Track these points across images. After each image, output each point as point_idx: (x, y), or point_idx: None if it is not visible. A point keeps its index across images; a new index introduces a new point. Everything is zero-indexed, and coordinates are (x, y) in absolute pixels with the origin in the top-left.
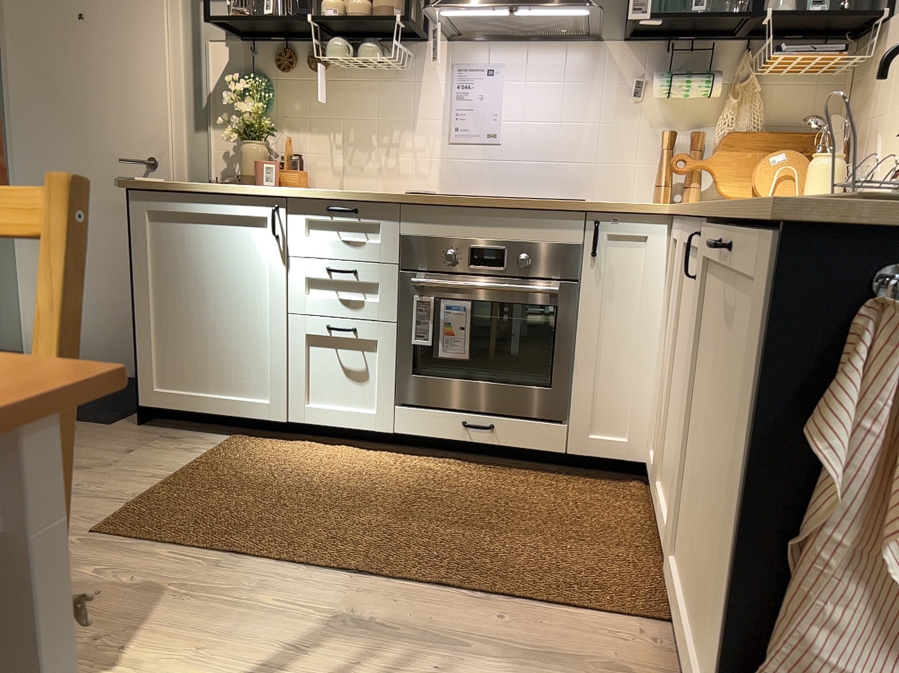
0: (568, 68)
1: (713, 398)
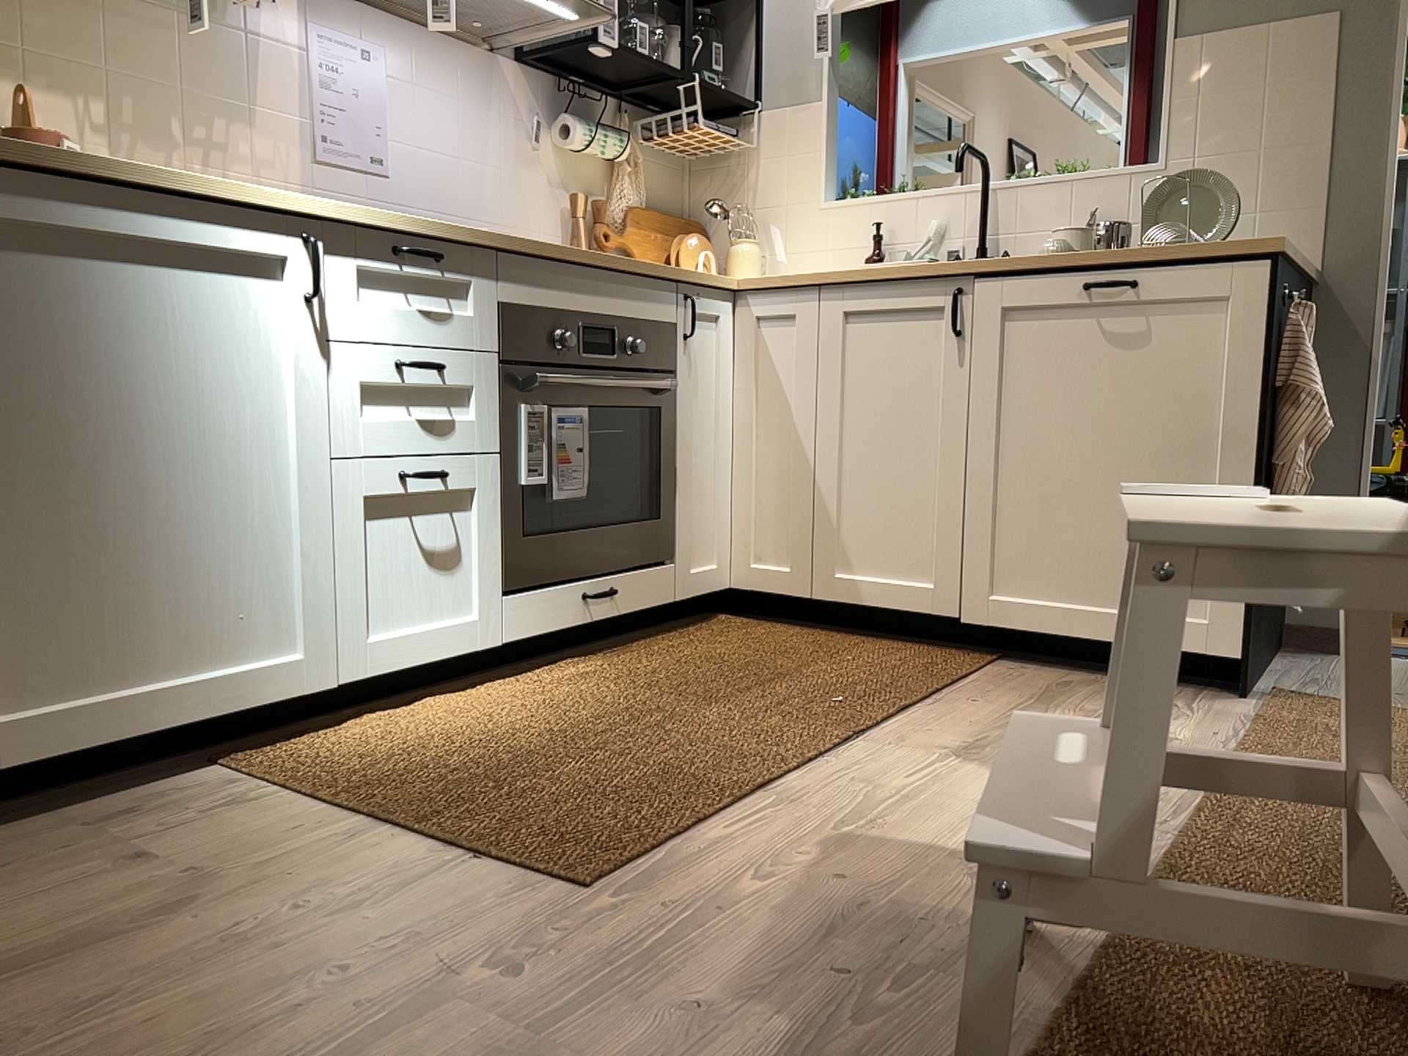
0: (465, 78)
1: (1090, 409)
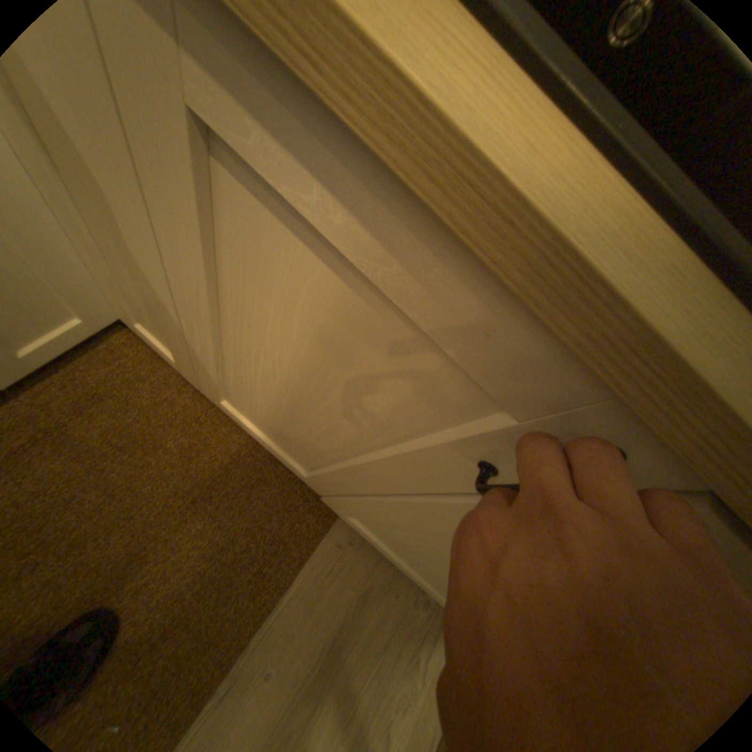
0: None
1: None
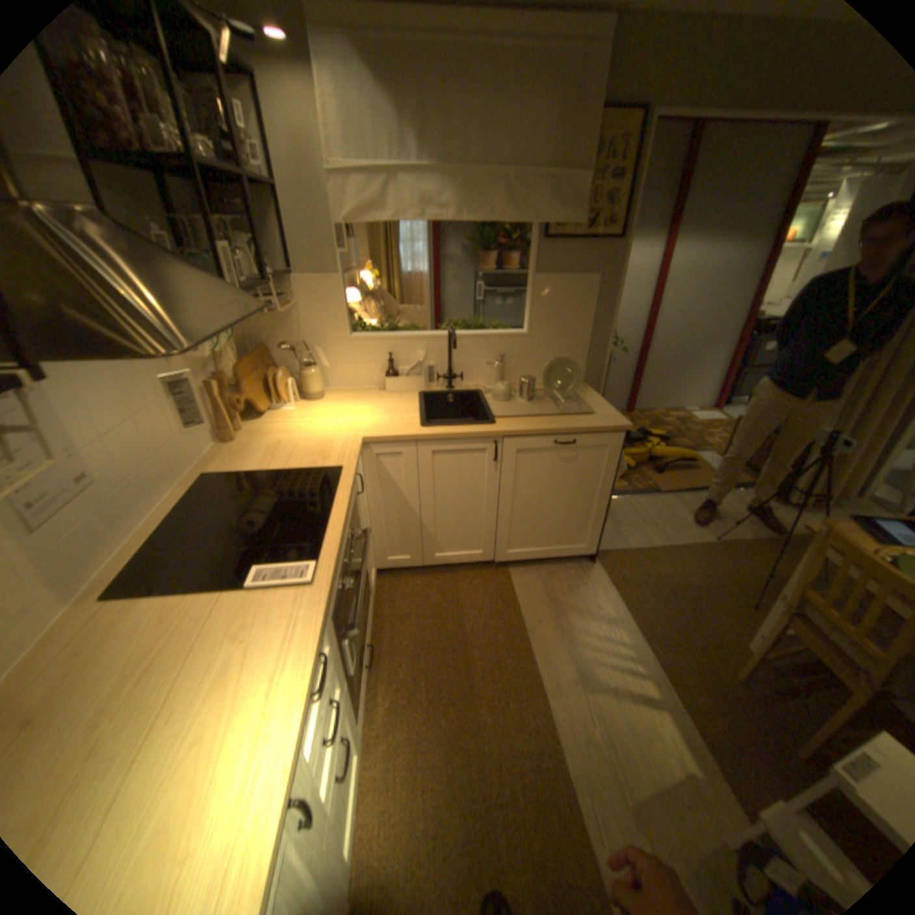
0: None
1: (551, 484)
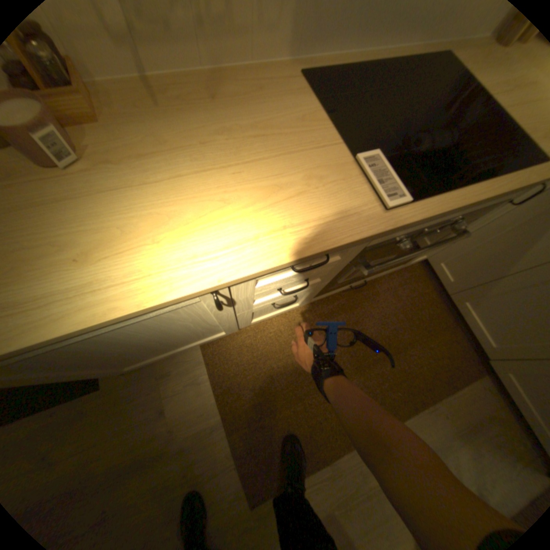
0: None
1: None
